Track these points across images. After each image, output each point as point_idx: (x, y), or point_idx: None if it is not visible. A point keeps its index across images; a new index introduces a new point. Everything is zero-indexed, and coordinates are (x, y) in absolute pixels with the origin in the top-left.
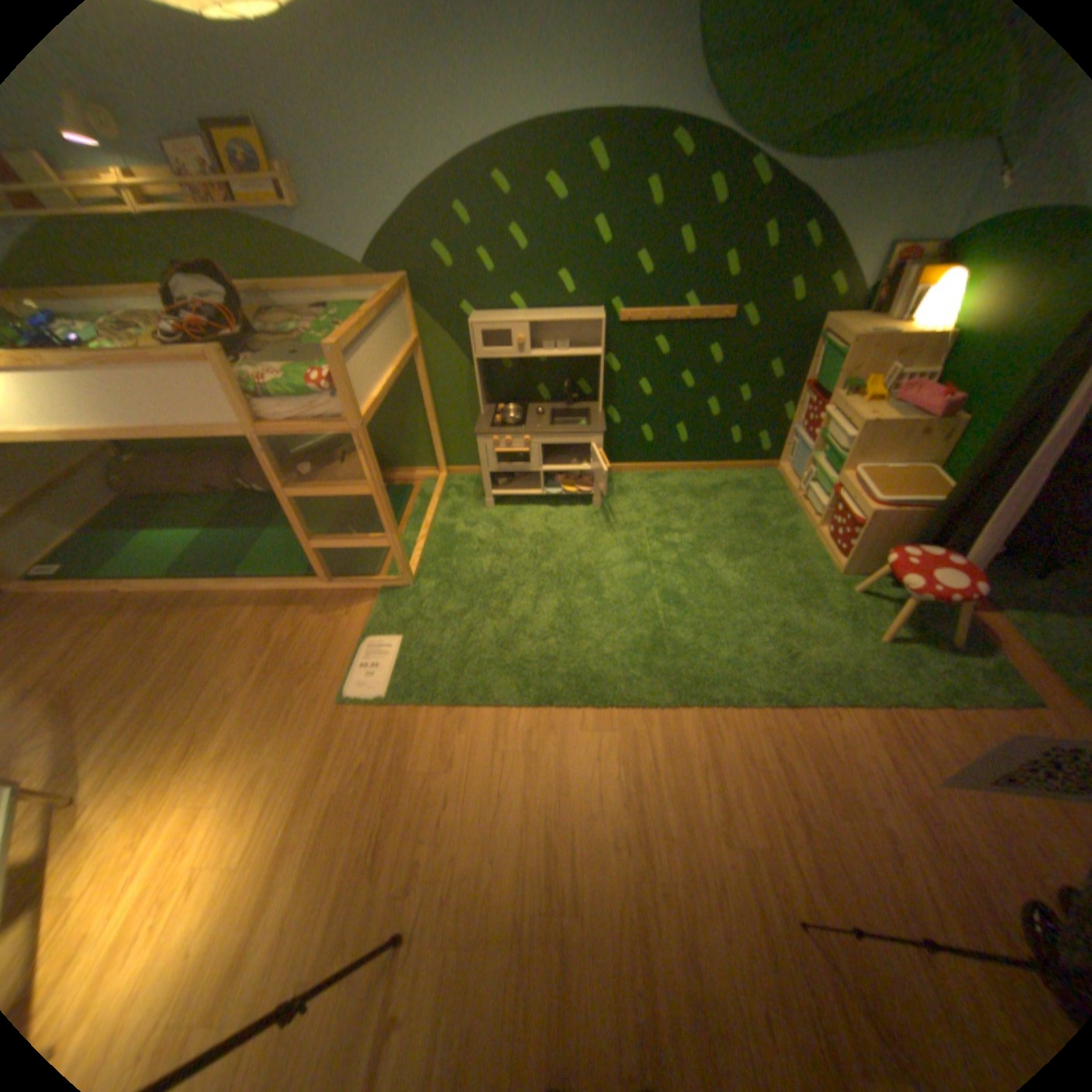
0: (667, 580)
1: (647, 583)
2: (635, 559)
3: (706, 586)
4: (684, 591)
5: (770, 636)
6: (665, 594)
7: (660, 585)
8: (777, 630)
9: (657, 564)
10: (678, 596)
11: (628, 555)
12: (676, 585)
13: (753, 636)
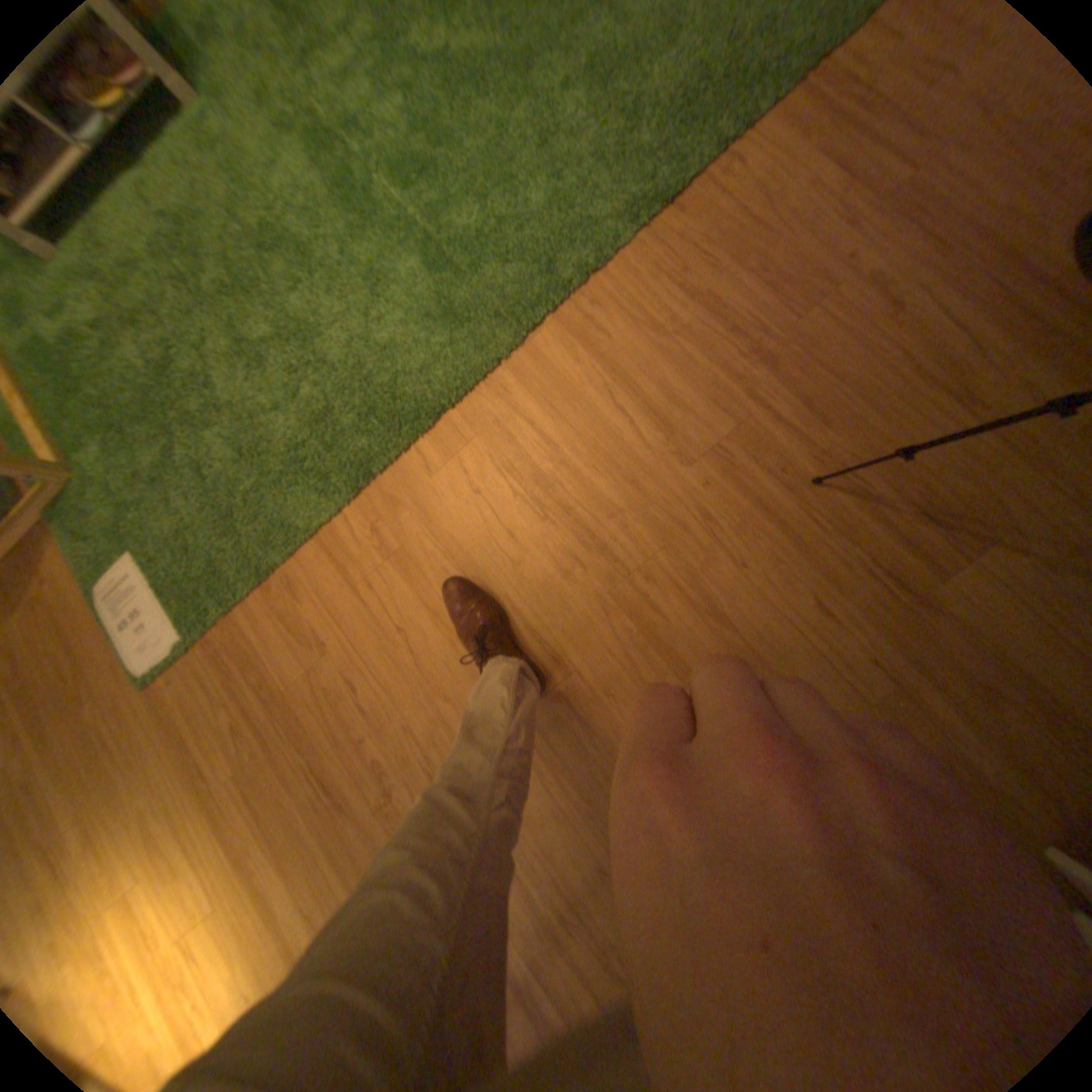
0: (385, 141)
1: (362, 174)
2: (317, 146)
3: (447, 98)
4: (422, 138)
5: (585, 104)
6: (398, 171)
7: (382, 160)
8: (588, 84)
9: (354, 125)
10: (419, 157)
11: (302, 148)
12: (403, 139)
13: (561, 127)
